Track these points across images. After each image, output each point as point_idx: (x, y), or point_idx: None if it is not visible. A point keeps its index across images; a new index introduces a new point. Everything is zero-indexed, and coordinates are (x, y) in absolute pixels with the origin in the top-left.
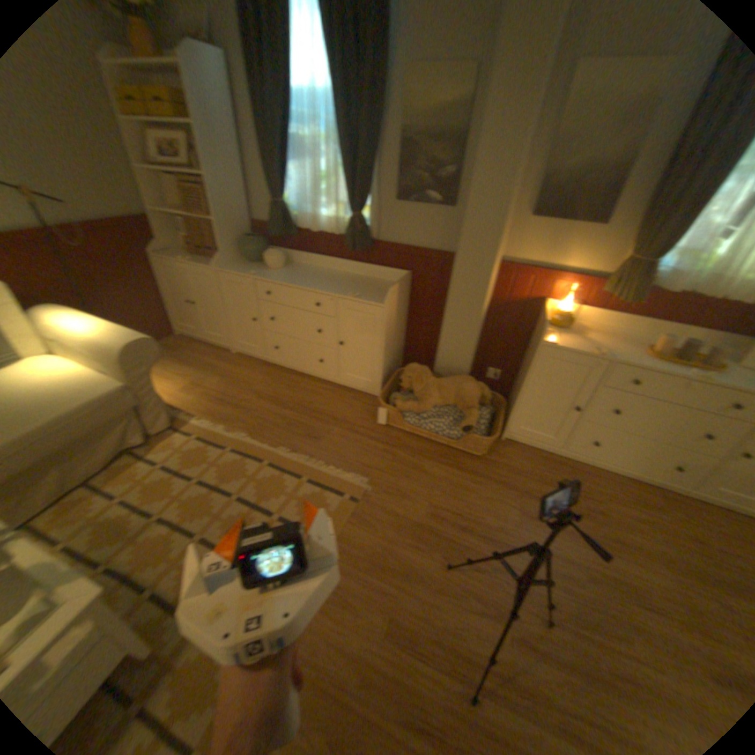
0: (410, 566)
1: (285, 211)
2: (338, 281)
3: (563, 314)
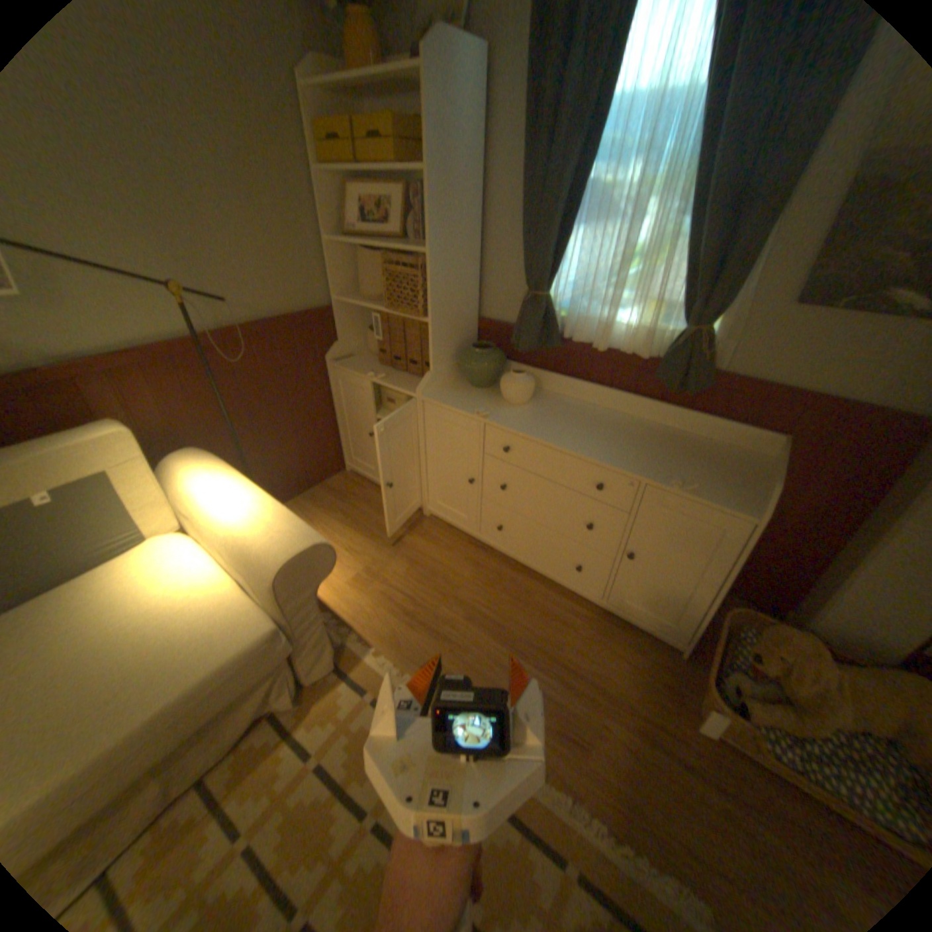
0: None
1: (548, 309)
2: (639, 441)
3: None
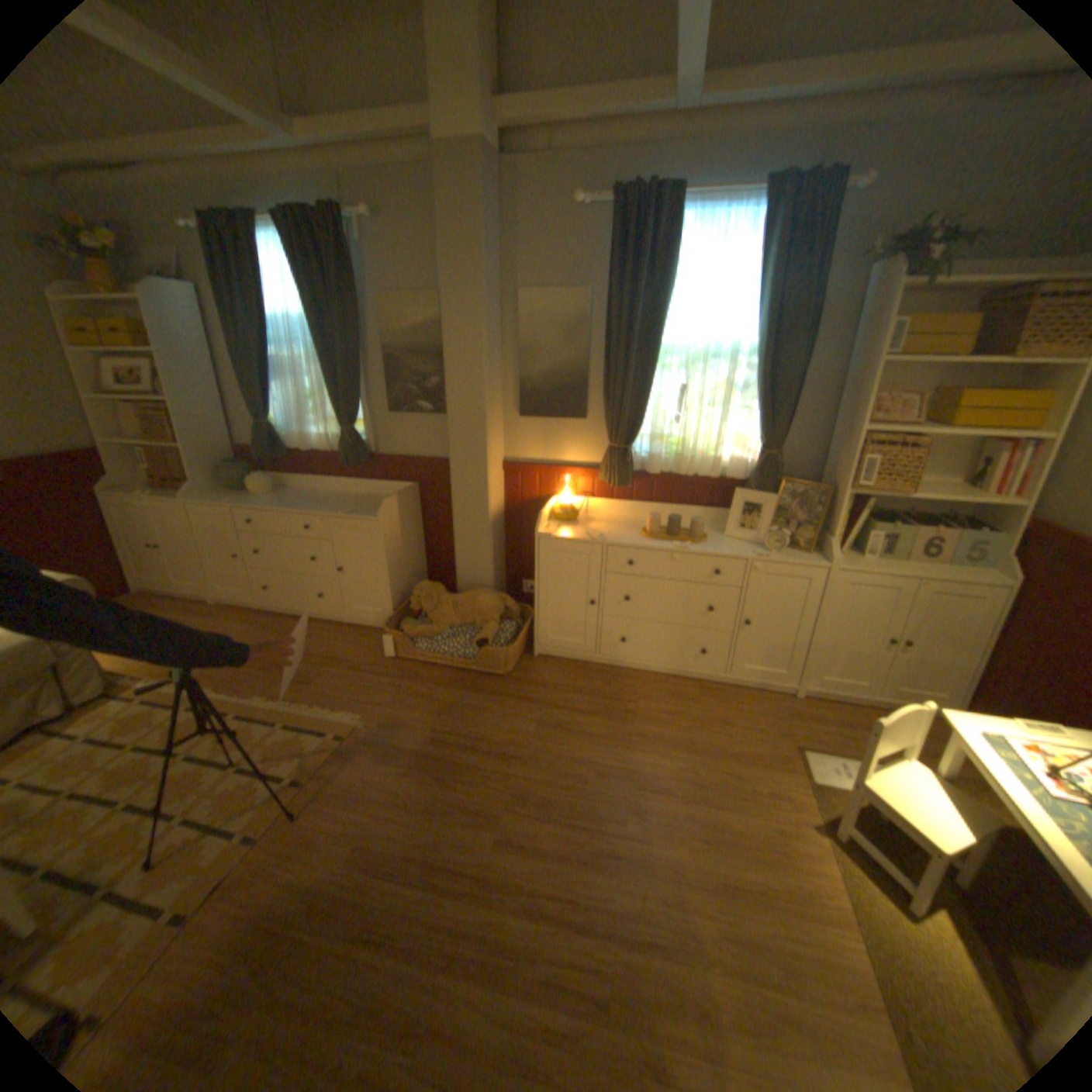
0: (393, 794)
1: (271, 434)
2: (335, 502)
3: (563, 508)
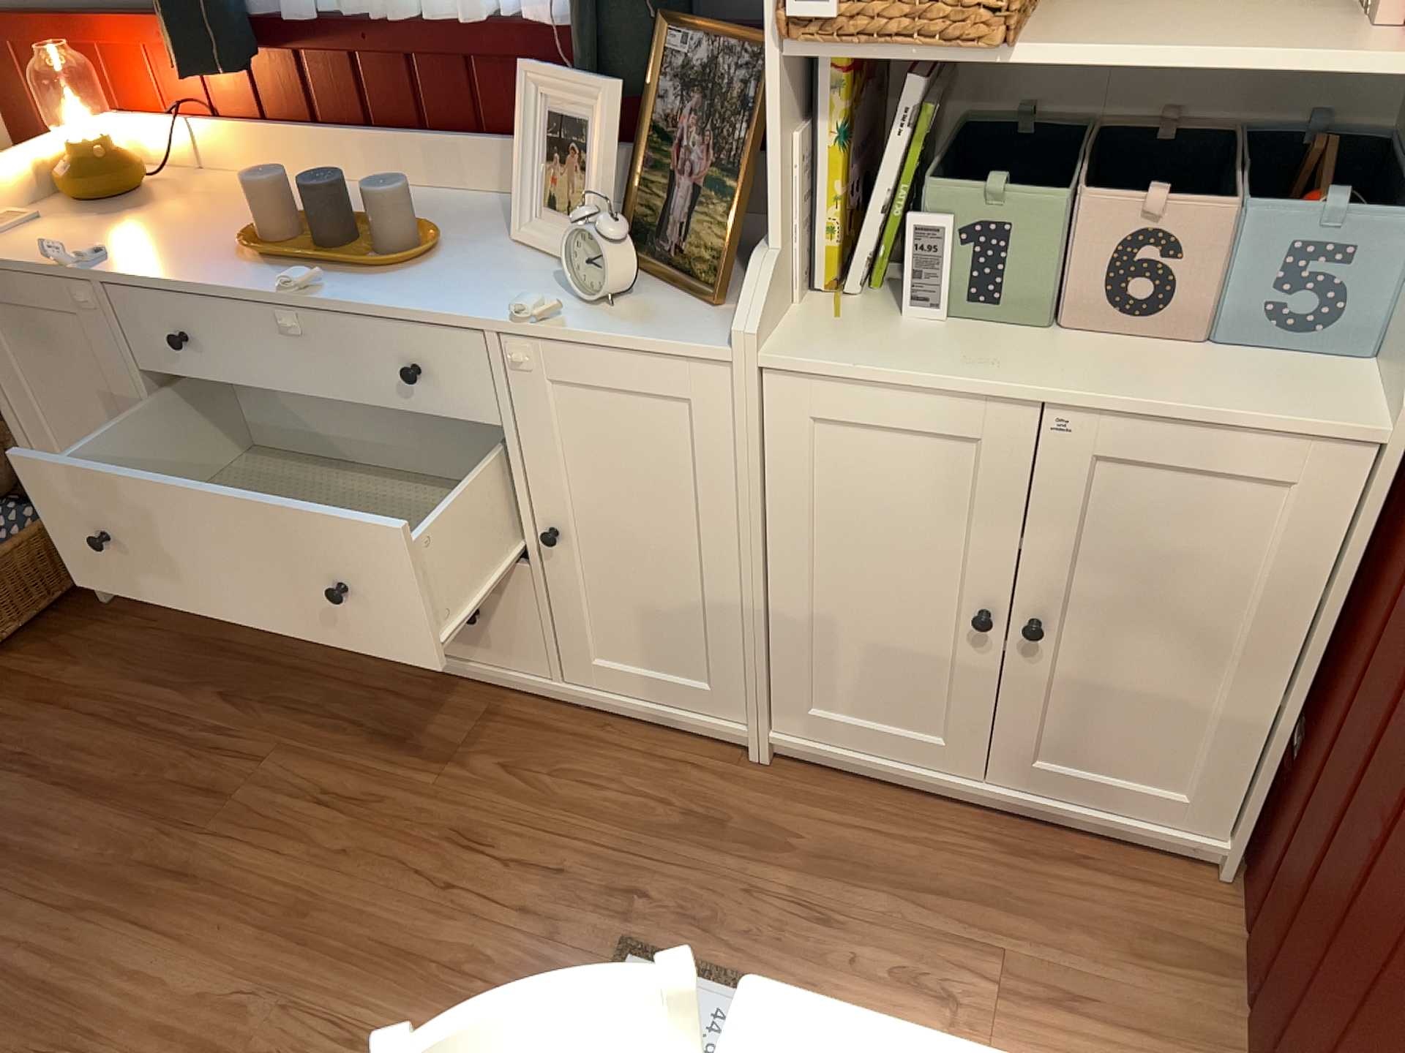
0: None
1: None
2: None
3: (85, 163)
